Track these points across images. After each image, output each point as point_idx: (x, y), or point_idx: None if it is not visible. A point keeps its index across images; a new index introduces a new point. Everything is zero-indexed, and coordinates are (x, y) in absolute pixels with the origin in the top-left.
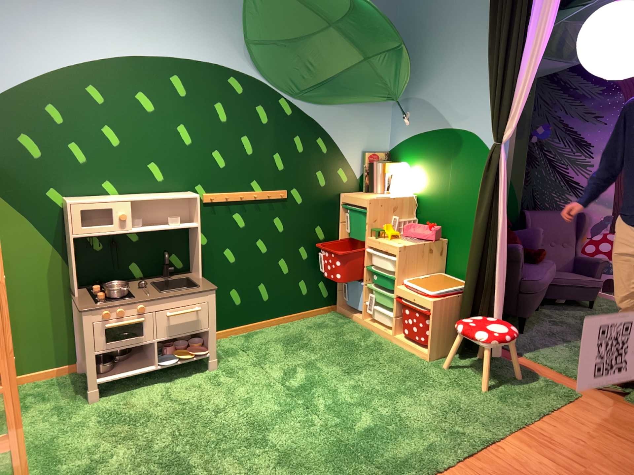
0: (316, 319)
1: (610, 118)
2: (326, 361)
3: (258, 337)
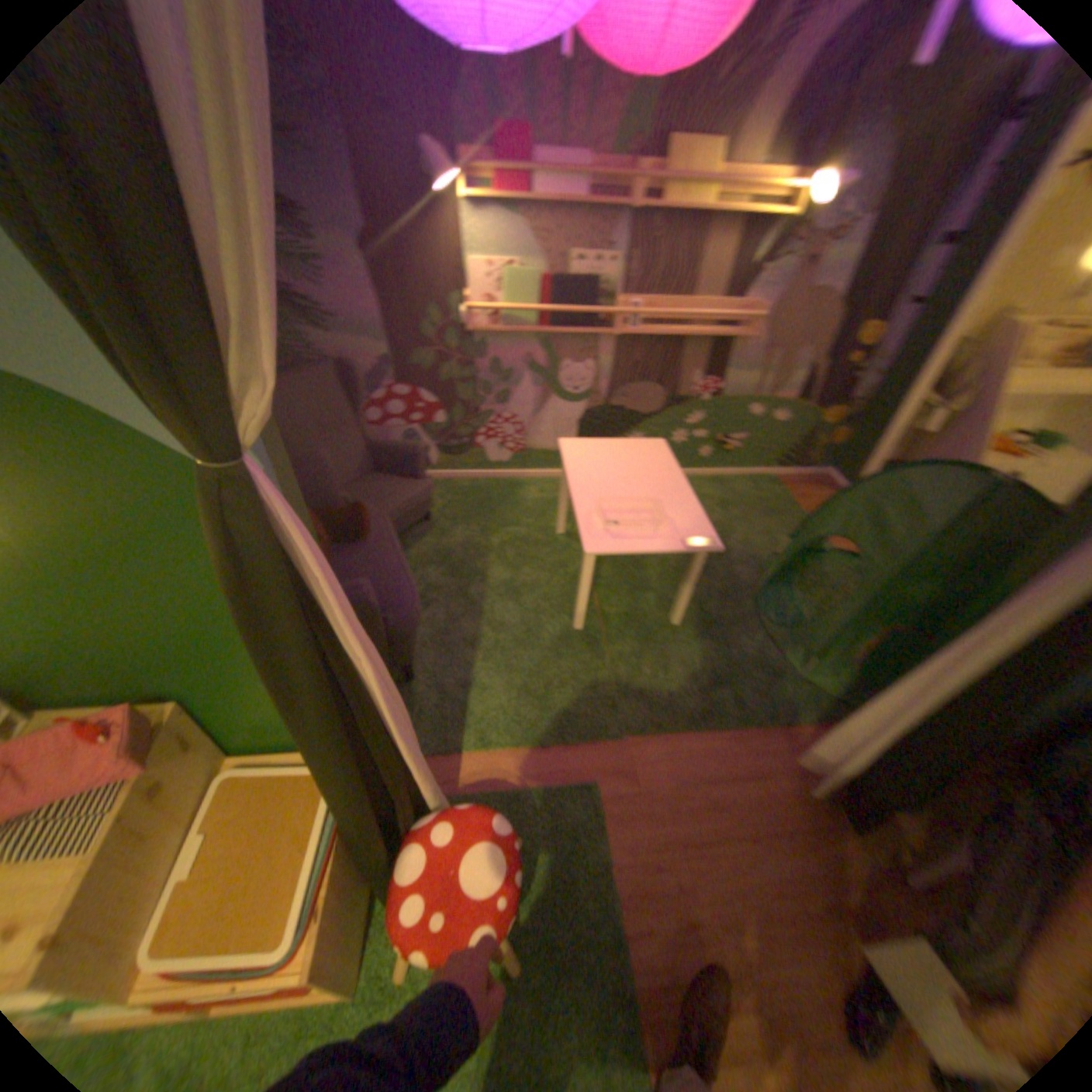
0: None
1: (317, 134)
2: None
3: None
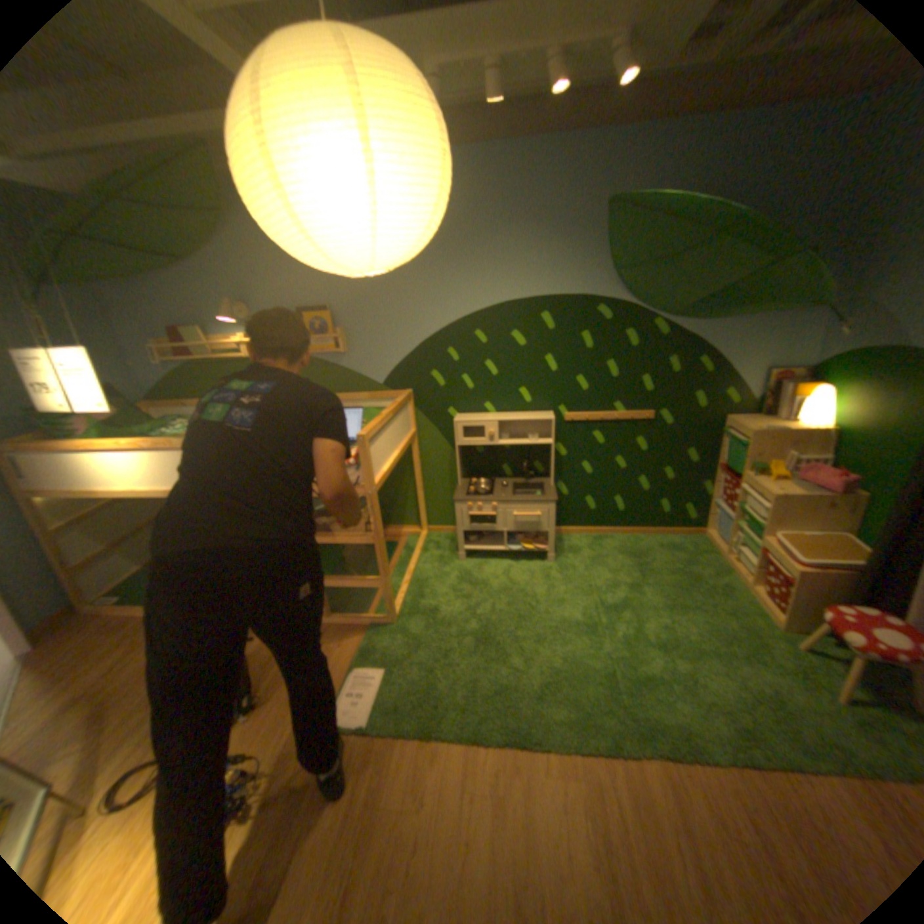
0: (676, 539)
1: None
2: (656, 589)
3: (606, 542)
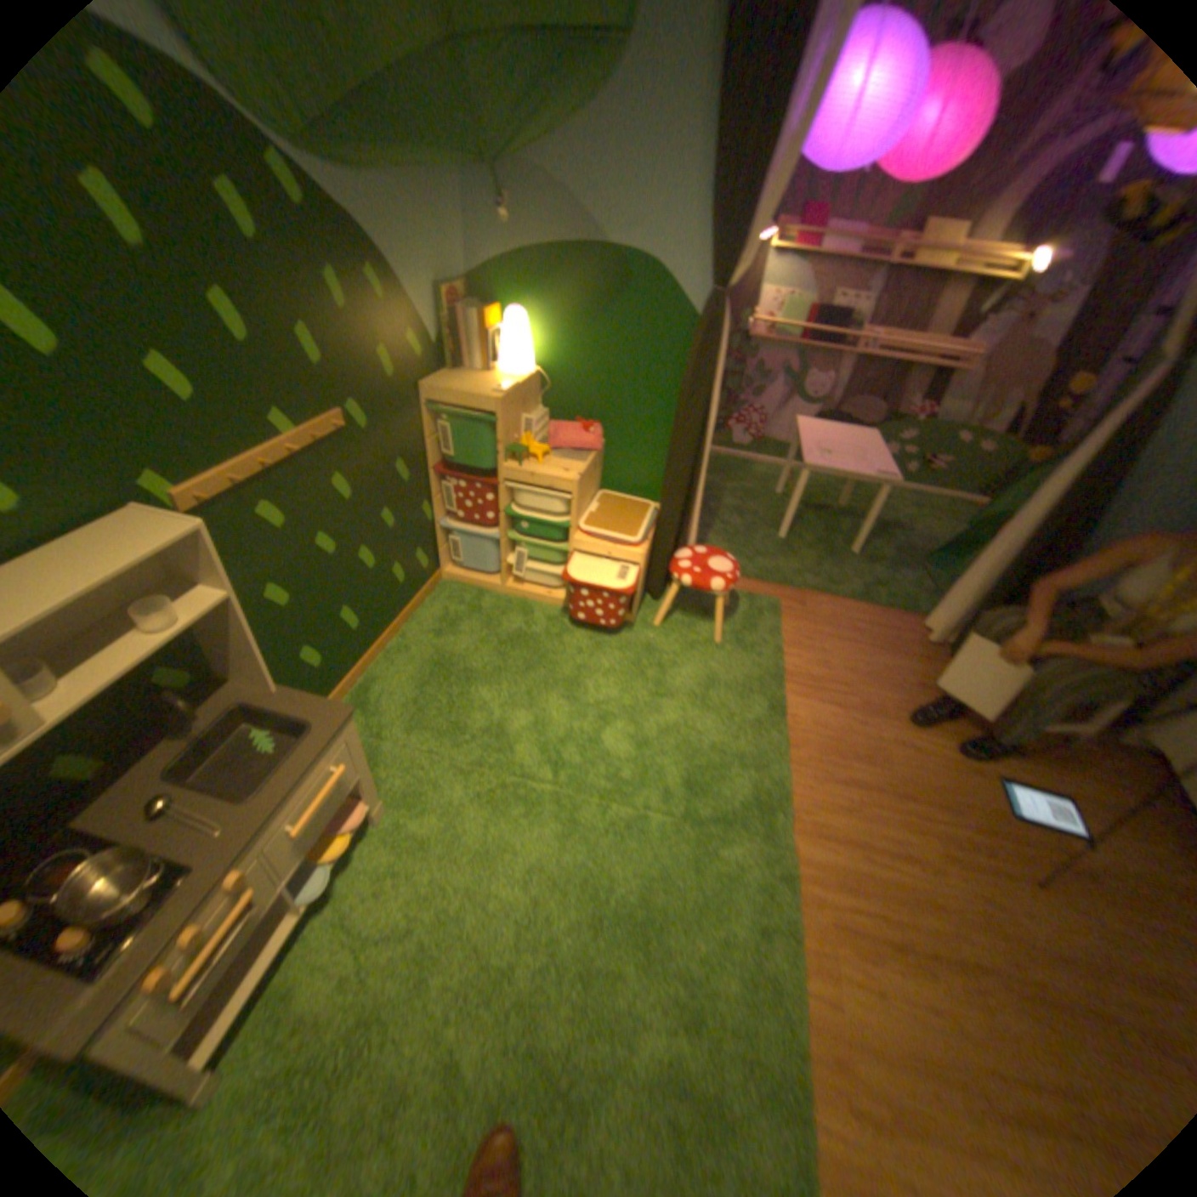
0: (428, 608)
1: None
2: (523, 688)
3: (375, 693)
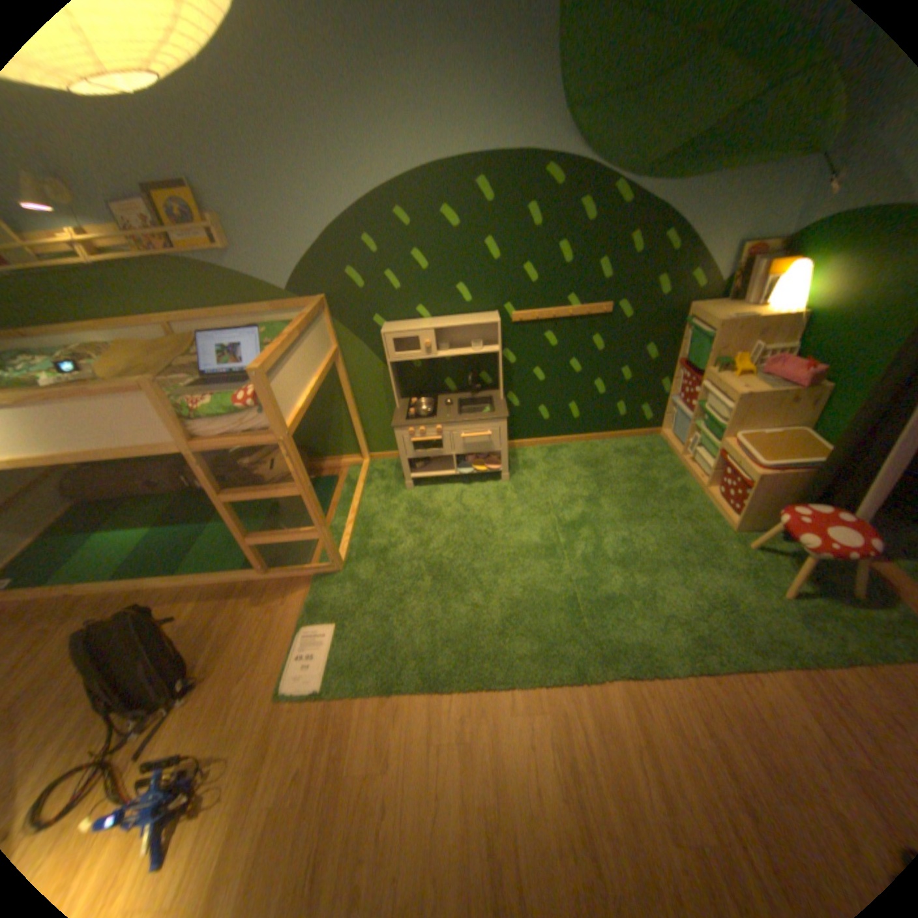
0: (631, 442)
1: None
2: (612, 499)
3: (560, 452)
